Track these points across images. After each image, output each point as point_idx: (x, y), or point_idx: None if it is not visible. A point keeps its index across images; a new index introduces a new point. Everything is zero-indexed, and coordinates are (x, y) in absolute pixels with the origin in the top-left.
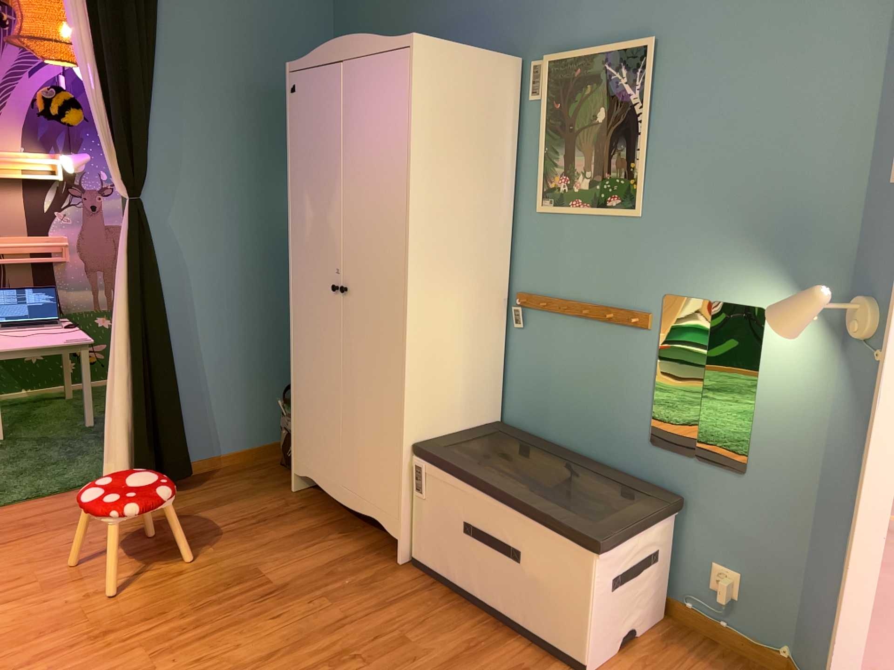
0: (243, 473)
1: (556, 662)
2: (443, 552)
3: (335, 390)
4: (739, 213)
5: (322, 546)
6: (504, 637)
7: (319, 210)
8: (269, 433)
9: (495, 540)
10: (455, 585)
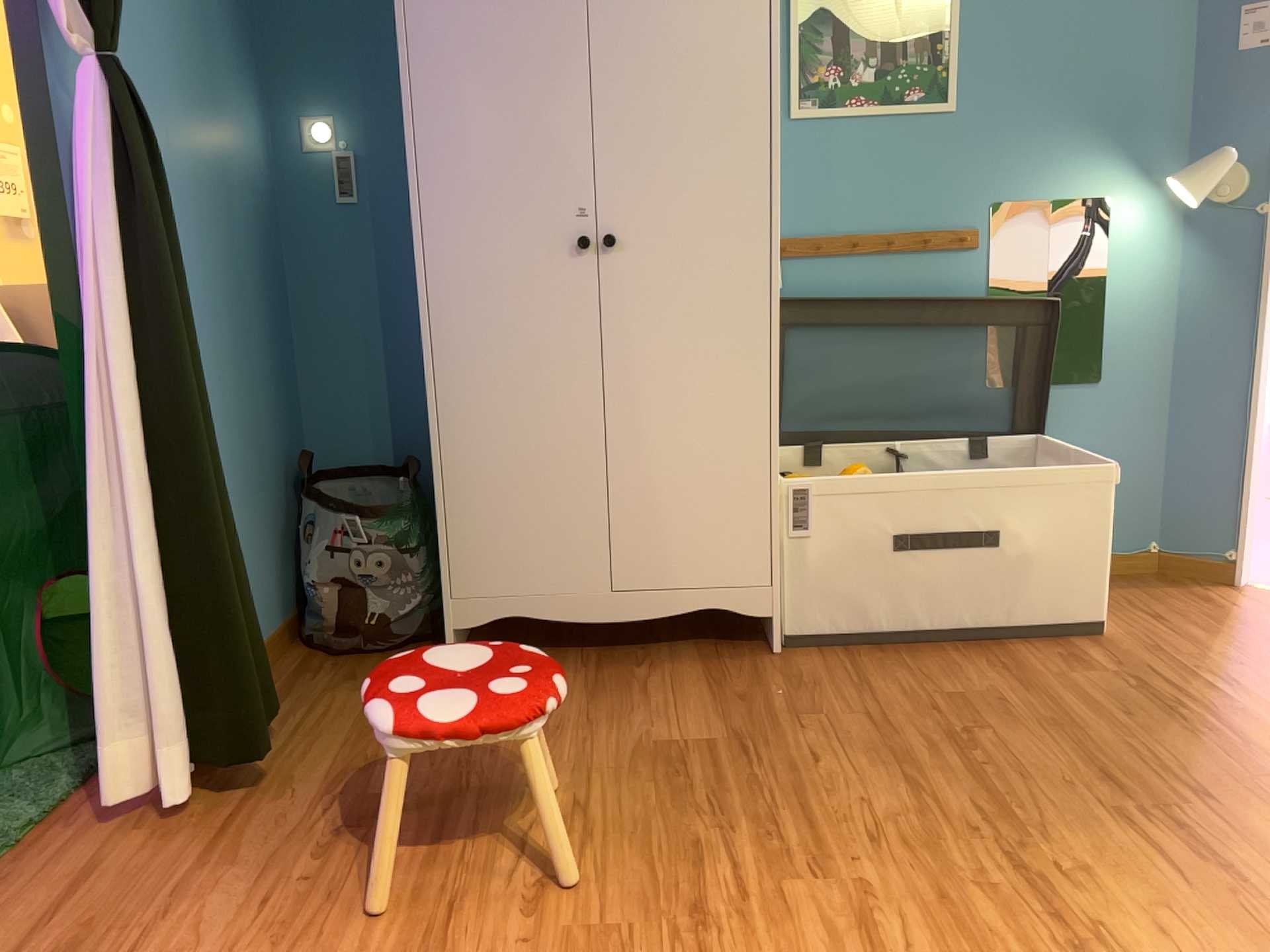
0: (305, 685)
1: (1065, 640)
2: (844, 601)
3: (585, 431)
4: (1074, 98)
5: (653, 686)
6: (996, 649)
7: (517, 108)
8: (273, 609)
9: (948, 538)
10: (873, 637)
